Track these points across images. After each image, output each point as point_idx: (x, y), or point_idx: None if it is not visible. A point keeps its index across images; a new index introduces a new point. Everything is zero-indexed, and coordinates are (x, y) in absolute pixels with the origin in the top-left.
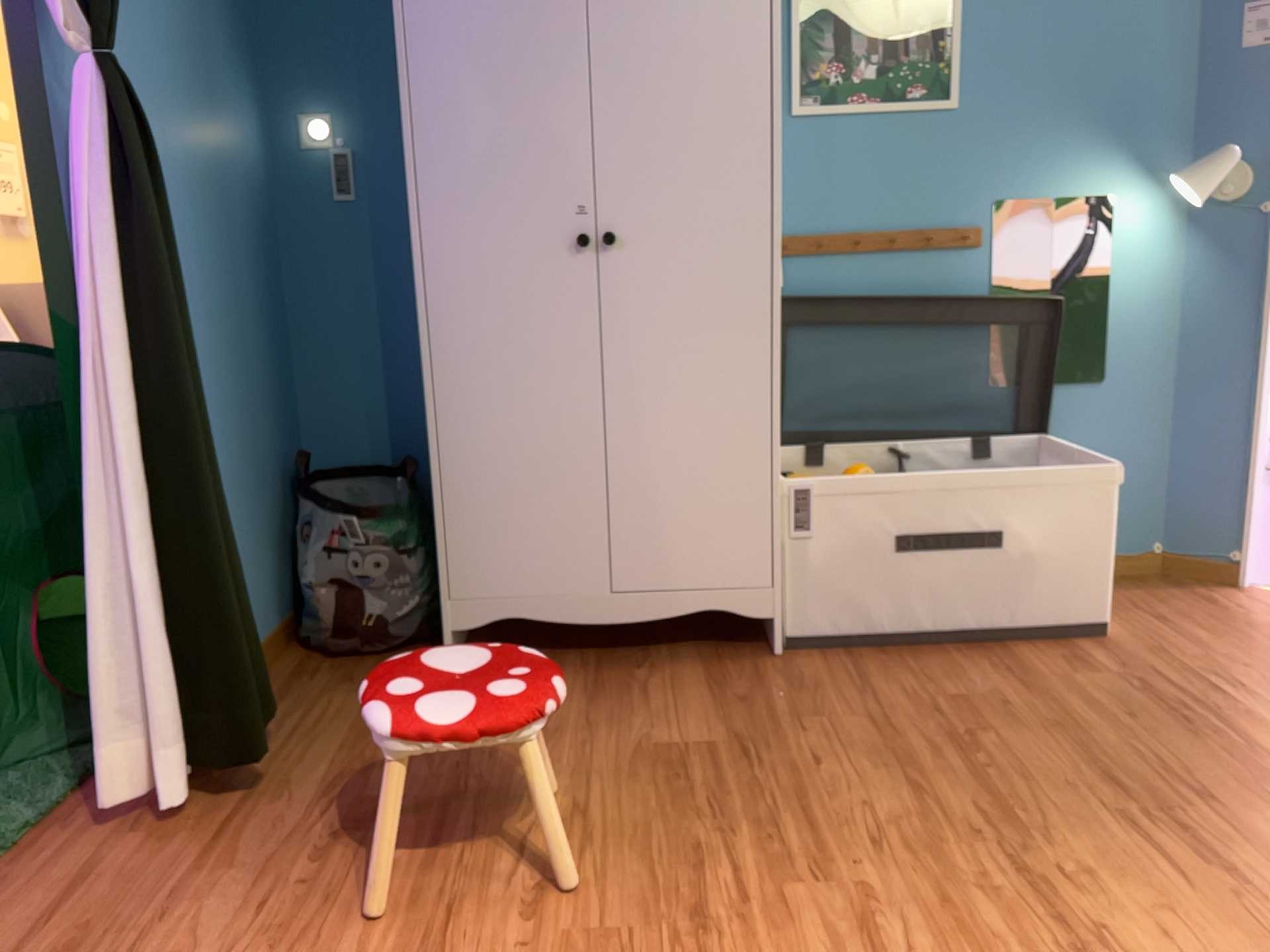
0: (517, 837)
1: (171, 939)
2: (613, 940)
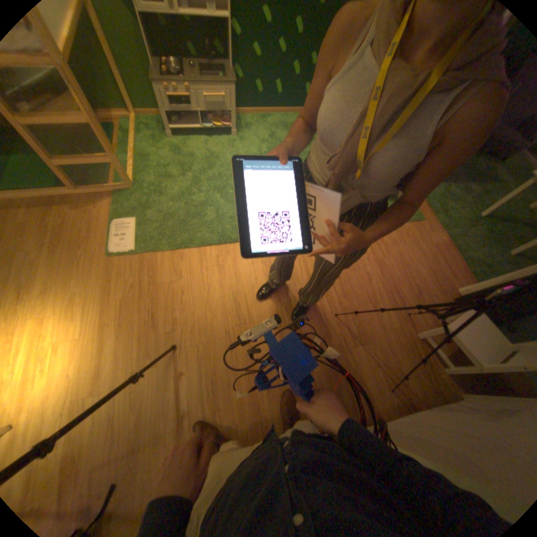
0: (380, 300)
1: (419, 264)
2: (347, 272)
